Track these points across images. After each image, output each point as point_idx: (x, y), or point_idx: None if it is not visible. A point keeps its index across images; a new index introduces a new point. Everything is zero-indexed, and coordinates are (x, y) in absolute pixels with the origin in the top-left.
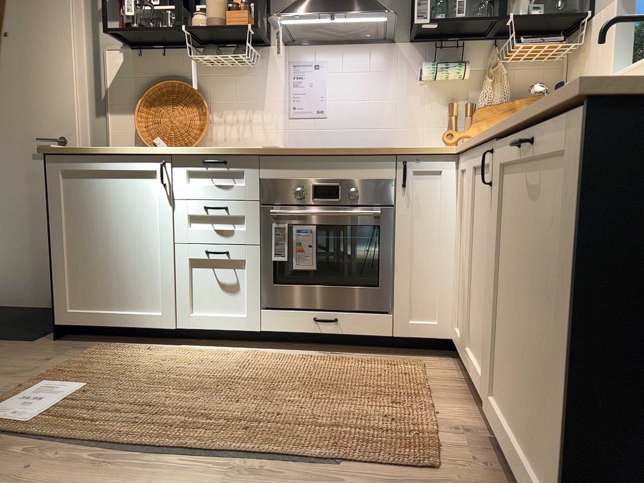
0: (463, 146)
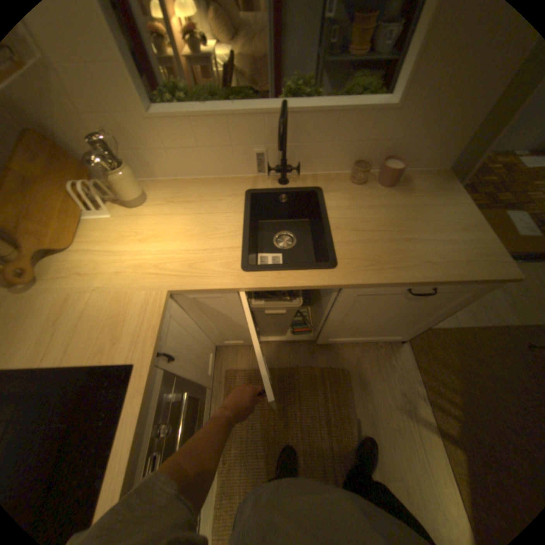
0: (202, 288)
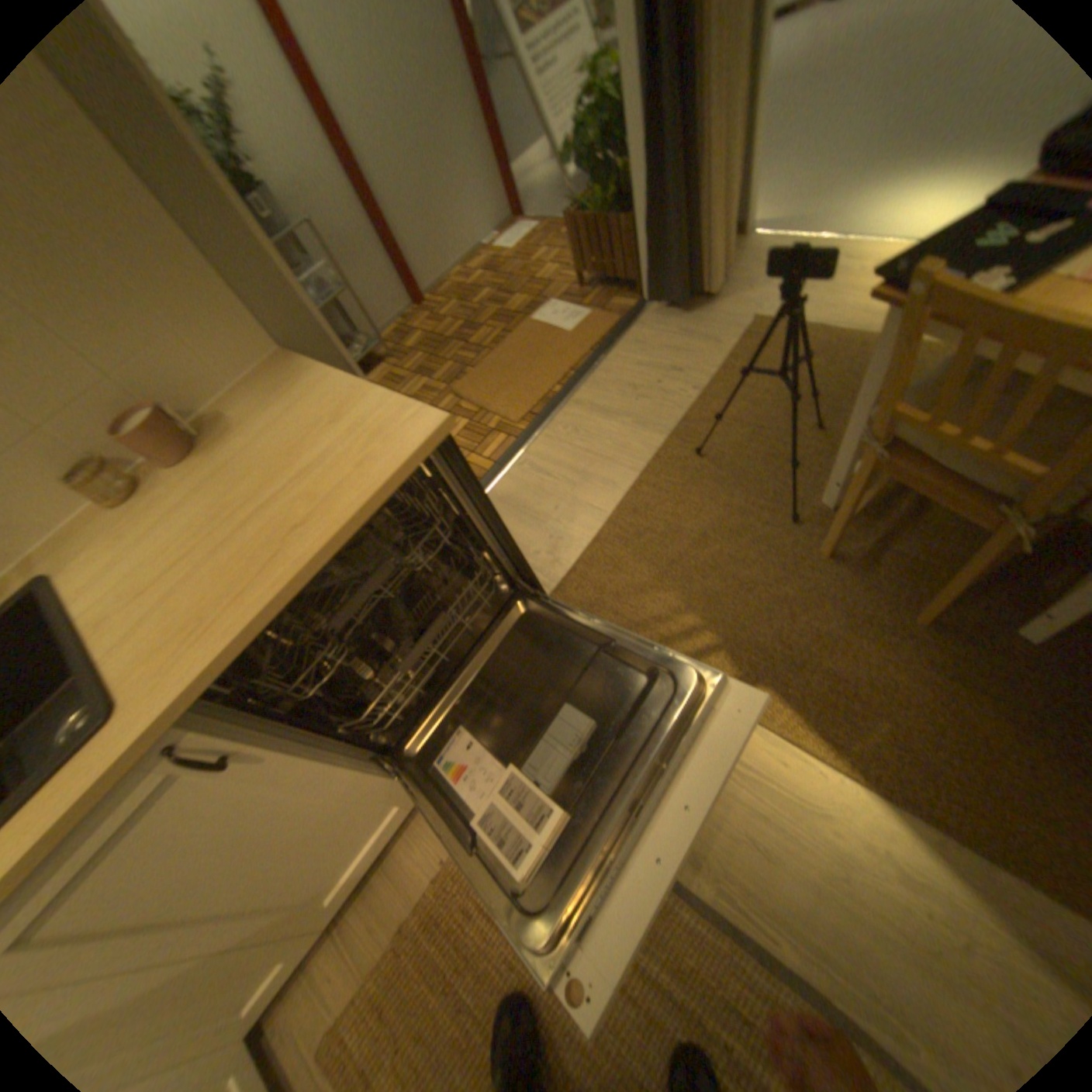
0: None
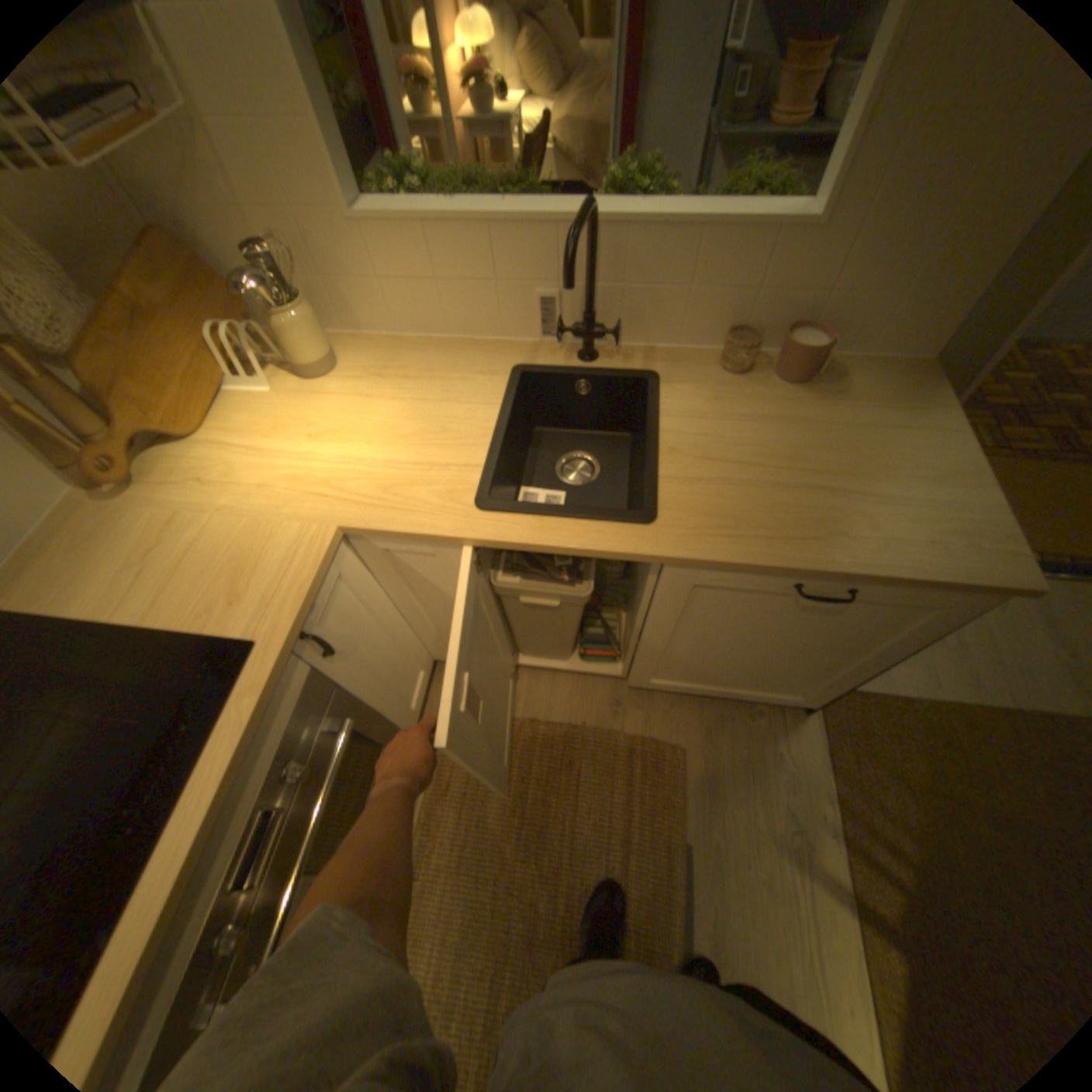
0: (397, 531)
